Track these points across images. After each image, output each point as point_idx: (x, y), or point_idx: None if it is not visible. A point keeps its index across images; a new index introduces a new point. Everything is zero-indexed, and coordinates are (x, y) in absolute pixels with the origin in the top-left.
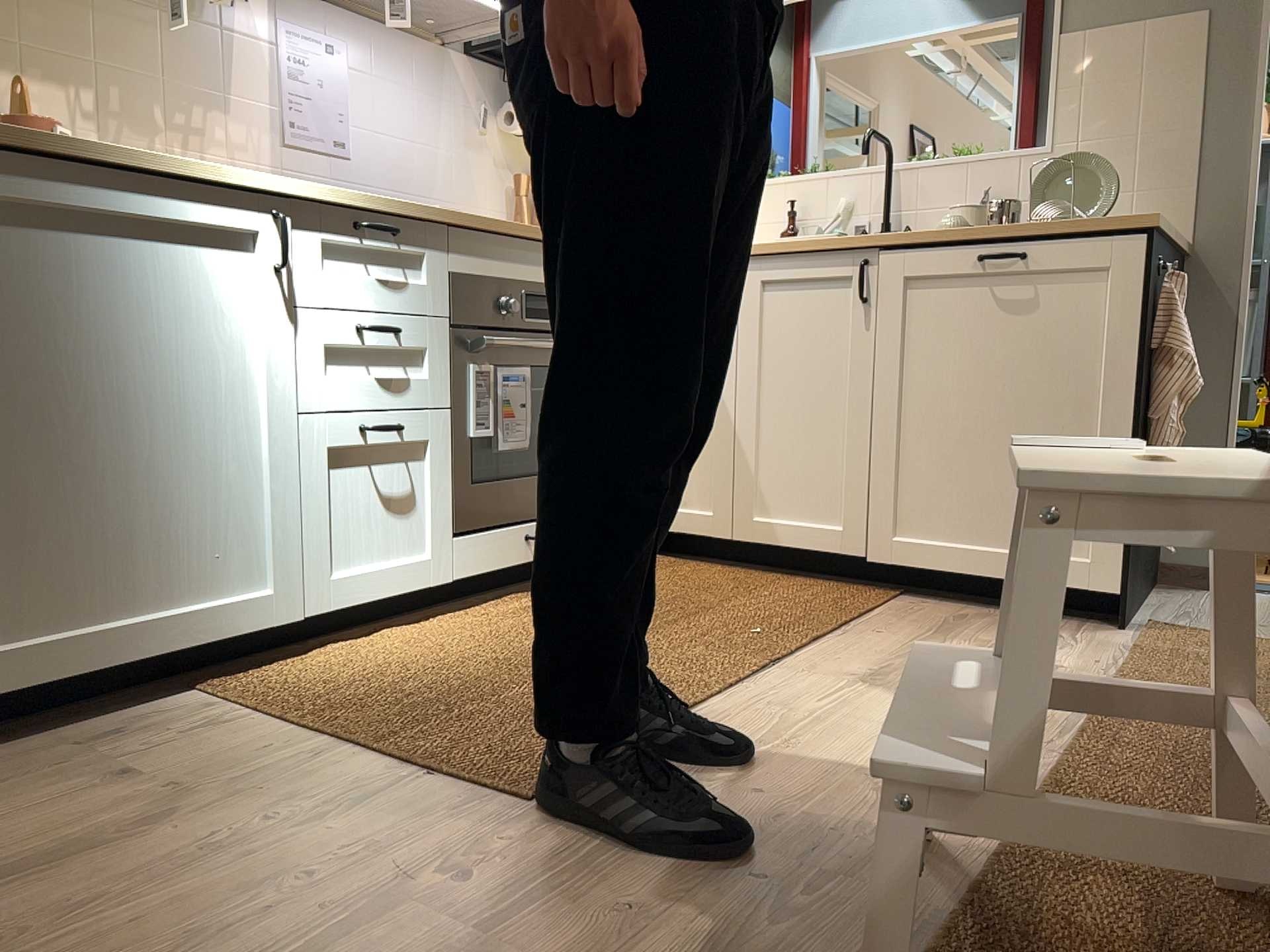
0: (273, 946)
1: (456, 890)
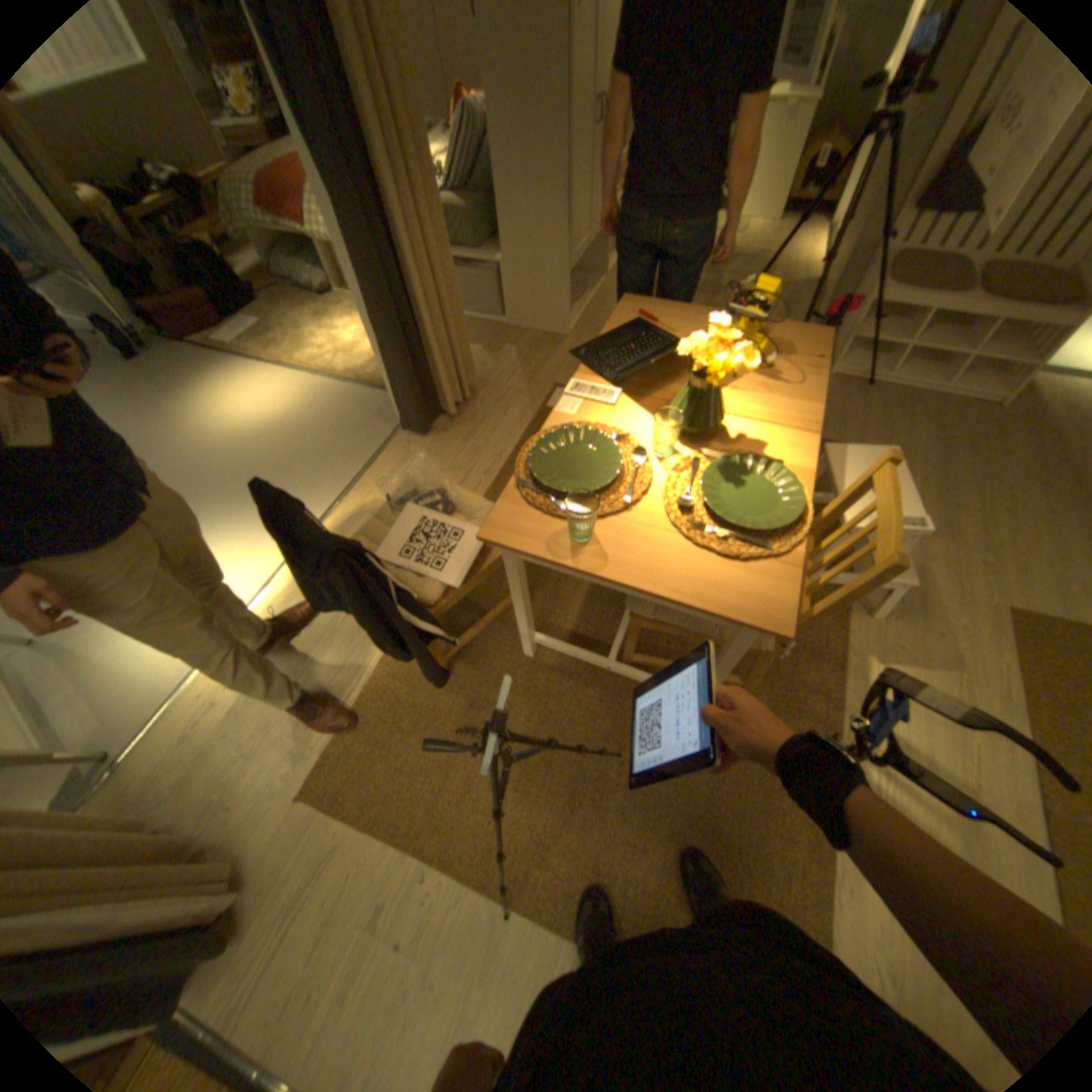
0: (1000, 534)
1: (984, 563)
